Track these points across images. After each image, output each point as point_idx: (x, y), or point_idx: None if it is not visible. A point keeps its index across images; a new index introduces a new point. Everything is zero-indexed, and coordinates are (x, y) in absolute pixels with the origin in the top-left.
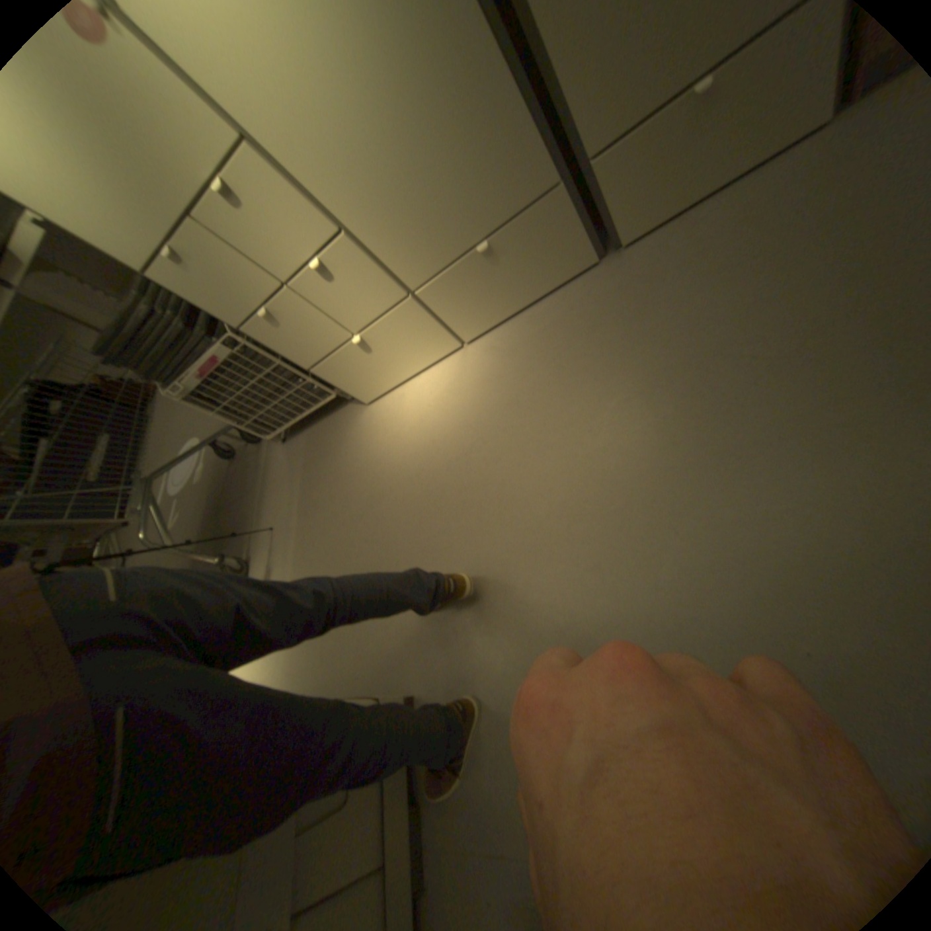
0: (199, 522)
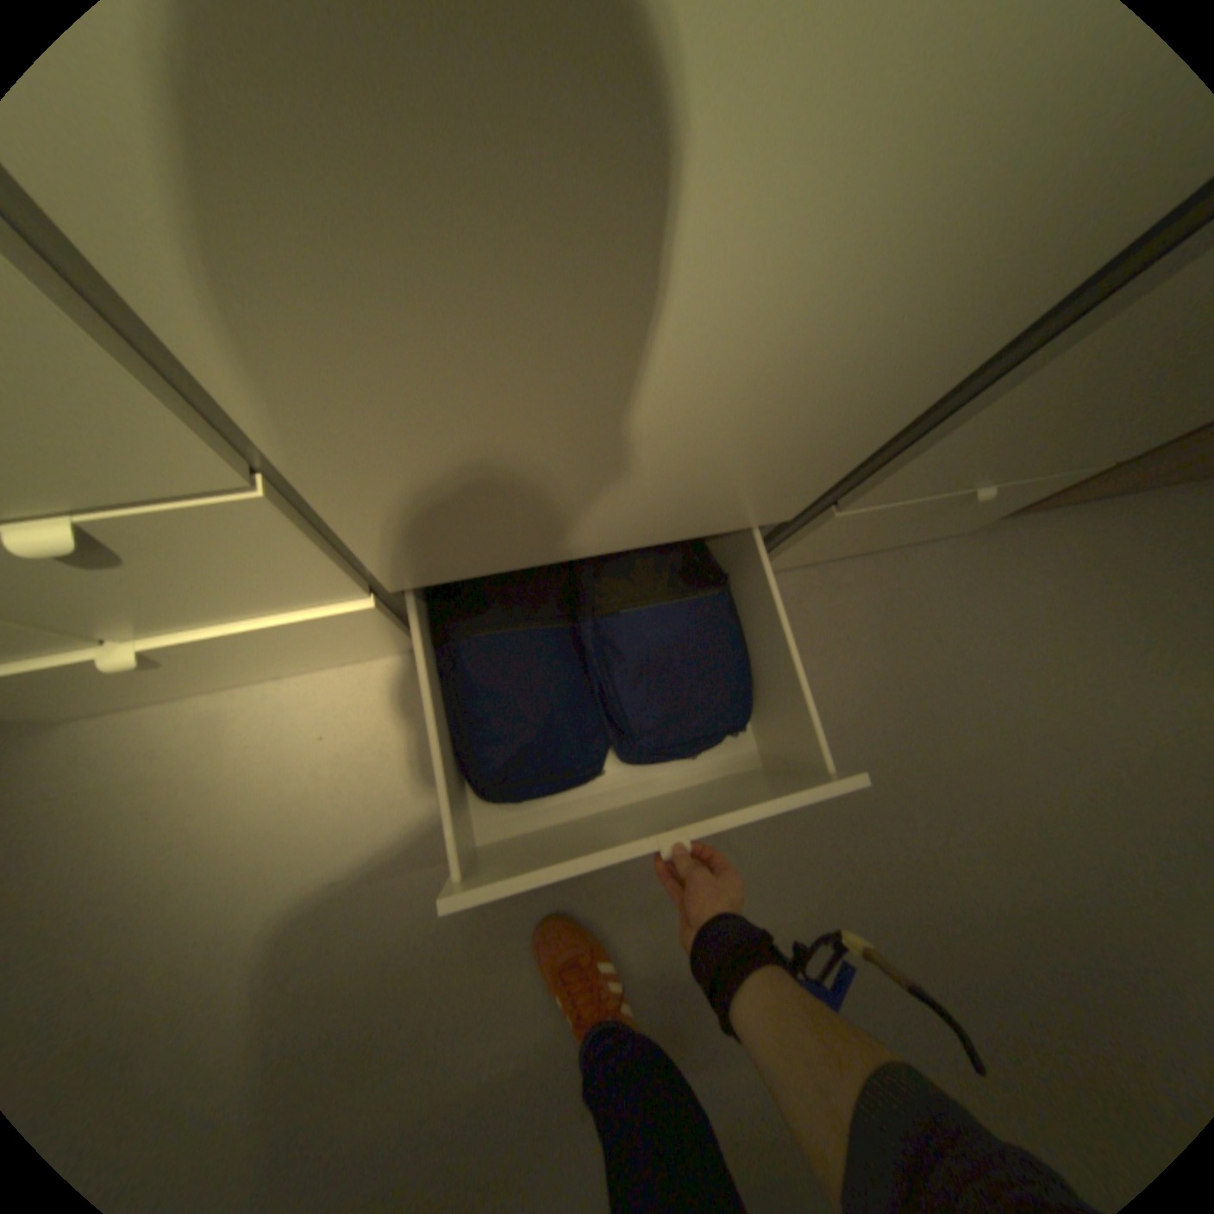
0: None
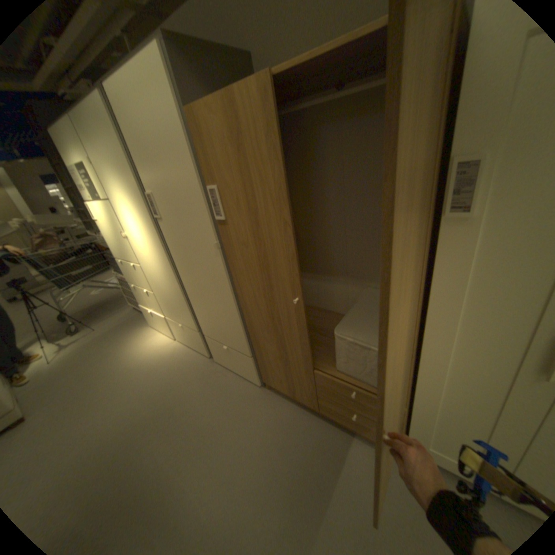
0: (97, 302)
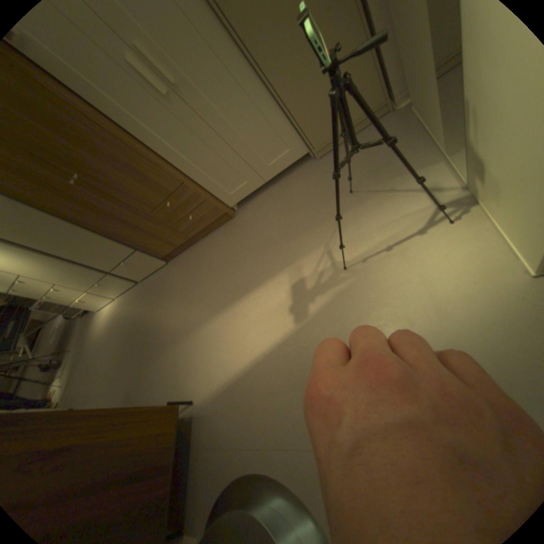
0: (59, 341)
